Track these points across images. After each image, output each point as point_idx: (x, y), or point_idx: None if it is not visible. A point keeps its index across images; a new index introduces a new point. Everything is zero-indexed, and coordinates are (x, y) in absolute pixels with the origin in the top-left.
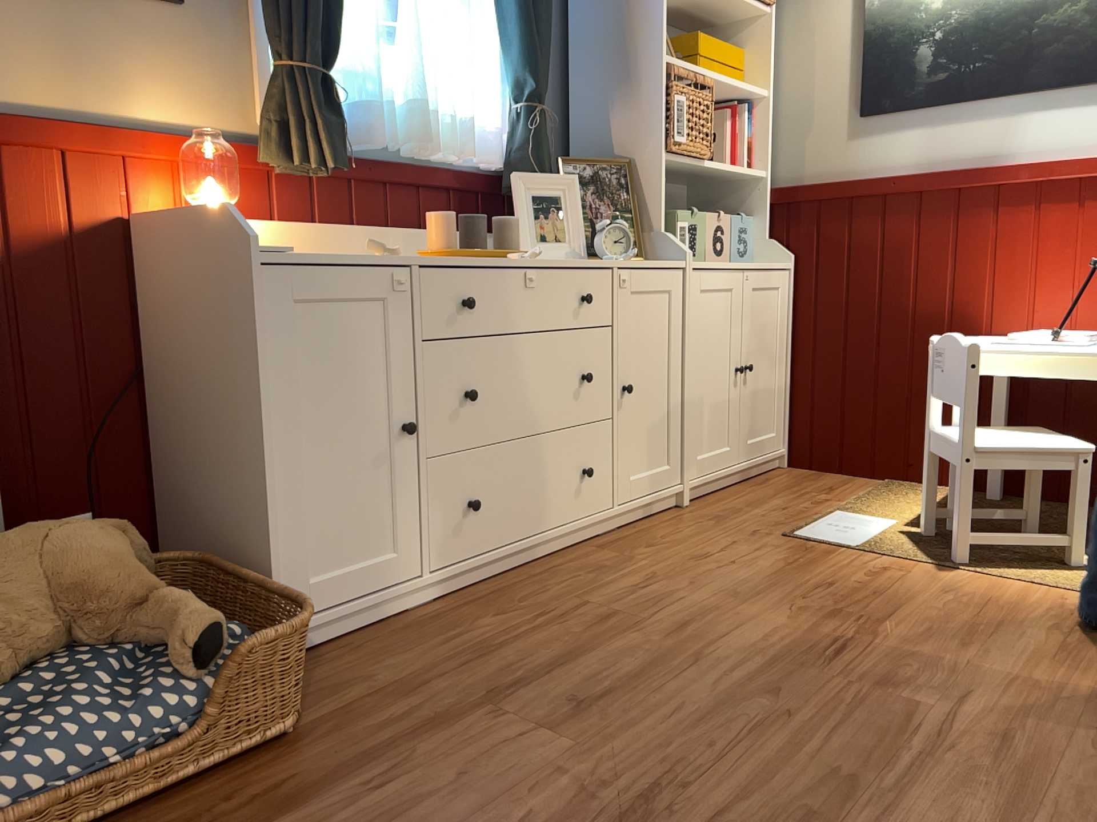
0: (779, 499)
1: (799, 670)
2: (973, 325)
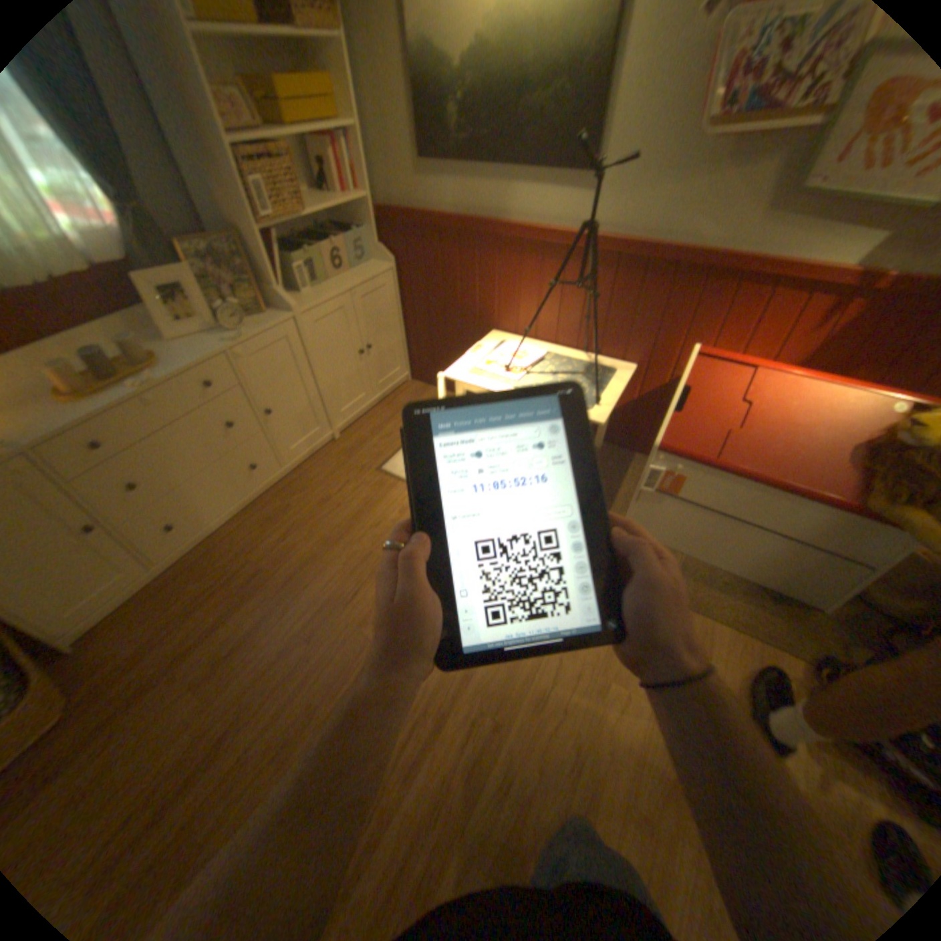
0: (392, 424)
1: (328, 616)
2: (491, 323)
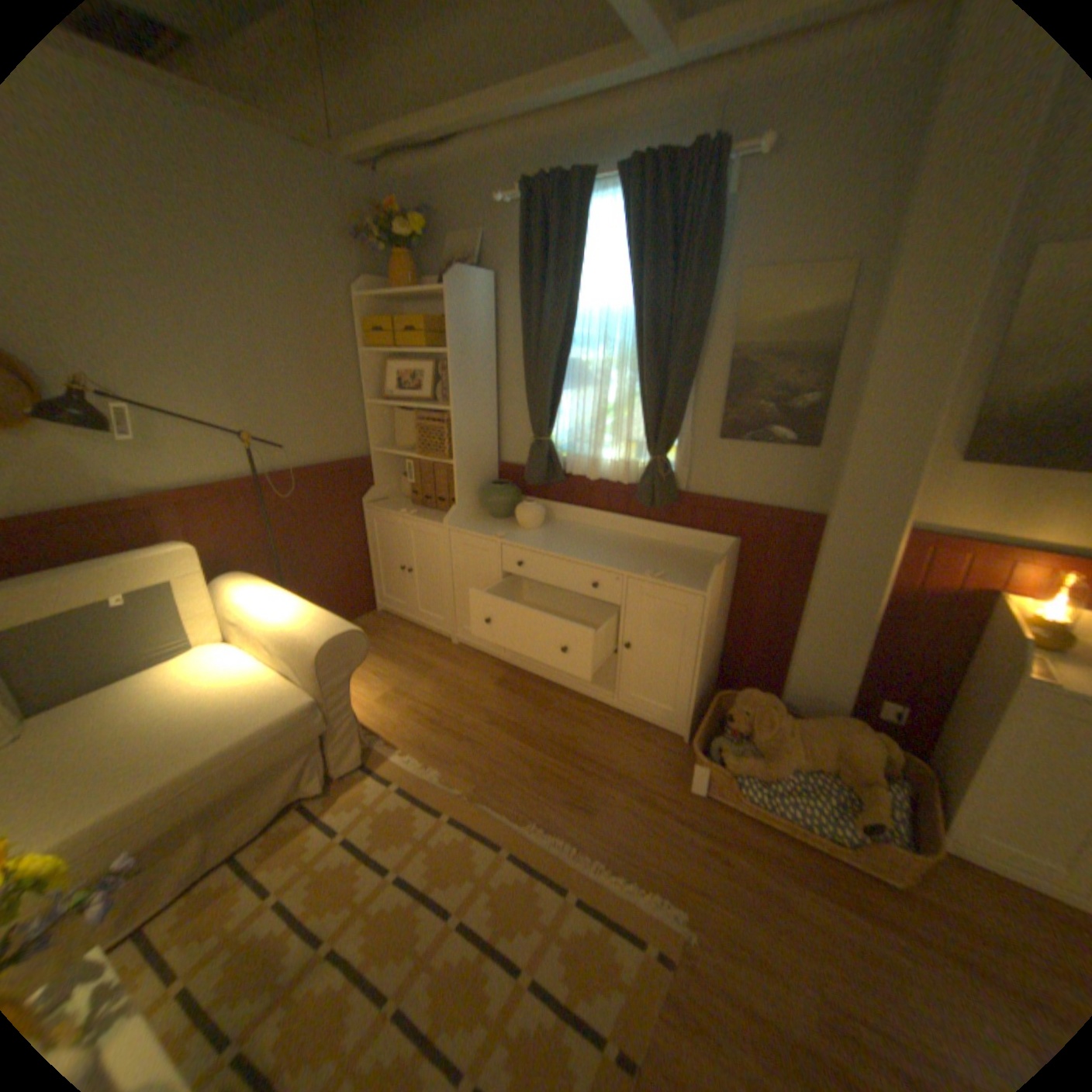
0: None
1: None
2: None
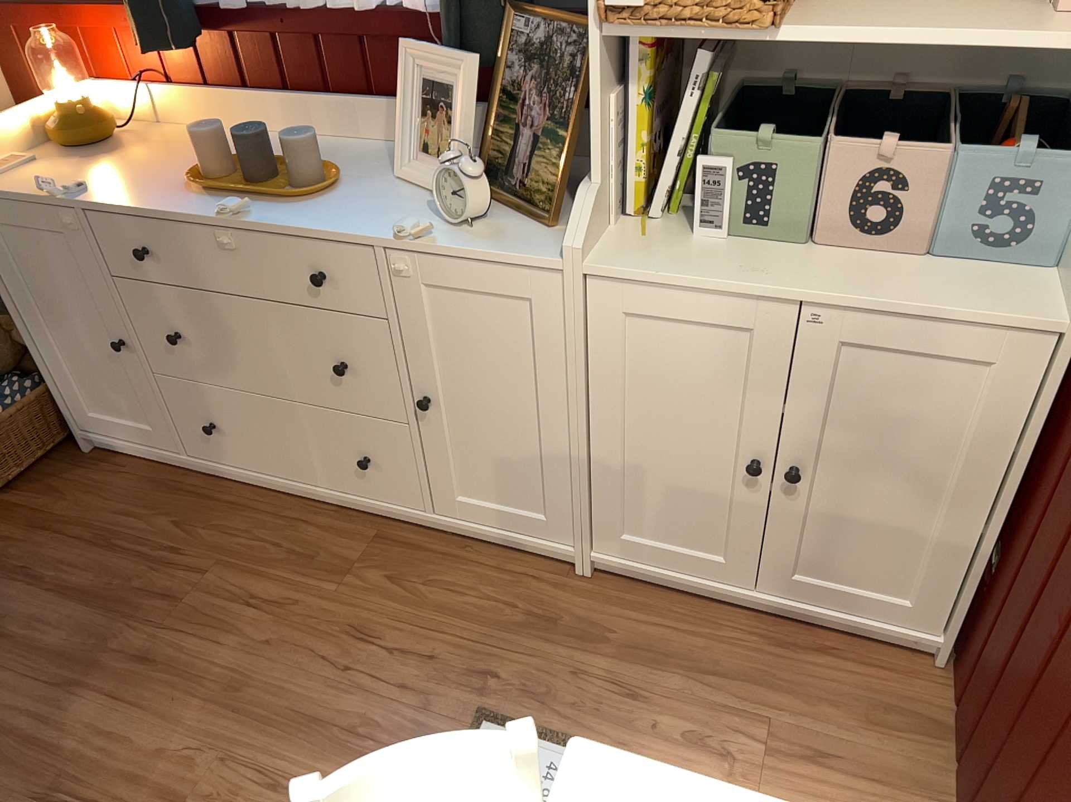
0: (694, 684)
1: (26, 775)
2: None
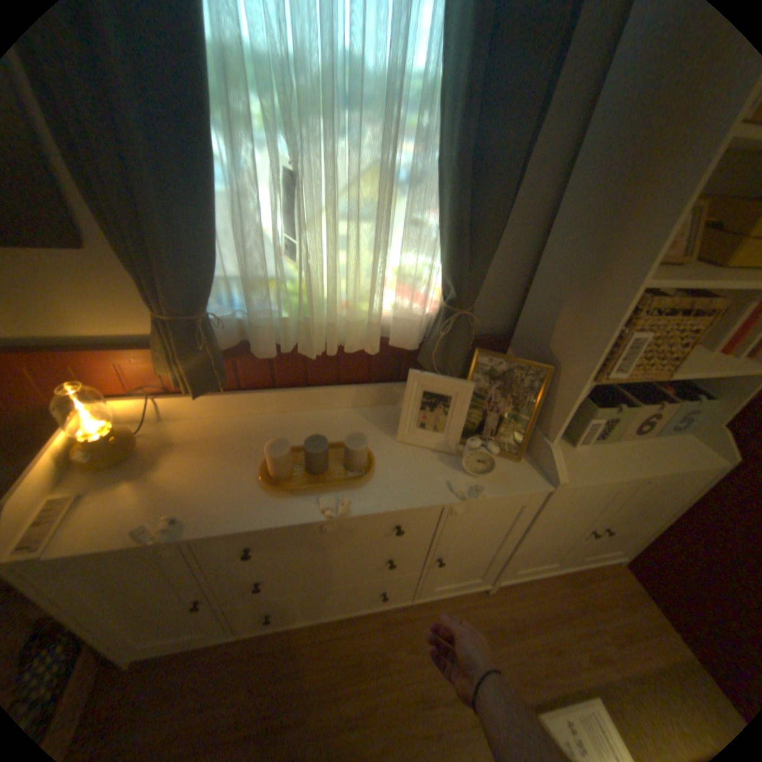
0: (571, 631)
1: None
2: None
